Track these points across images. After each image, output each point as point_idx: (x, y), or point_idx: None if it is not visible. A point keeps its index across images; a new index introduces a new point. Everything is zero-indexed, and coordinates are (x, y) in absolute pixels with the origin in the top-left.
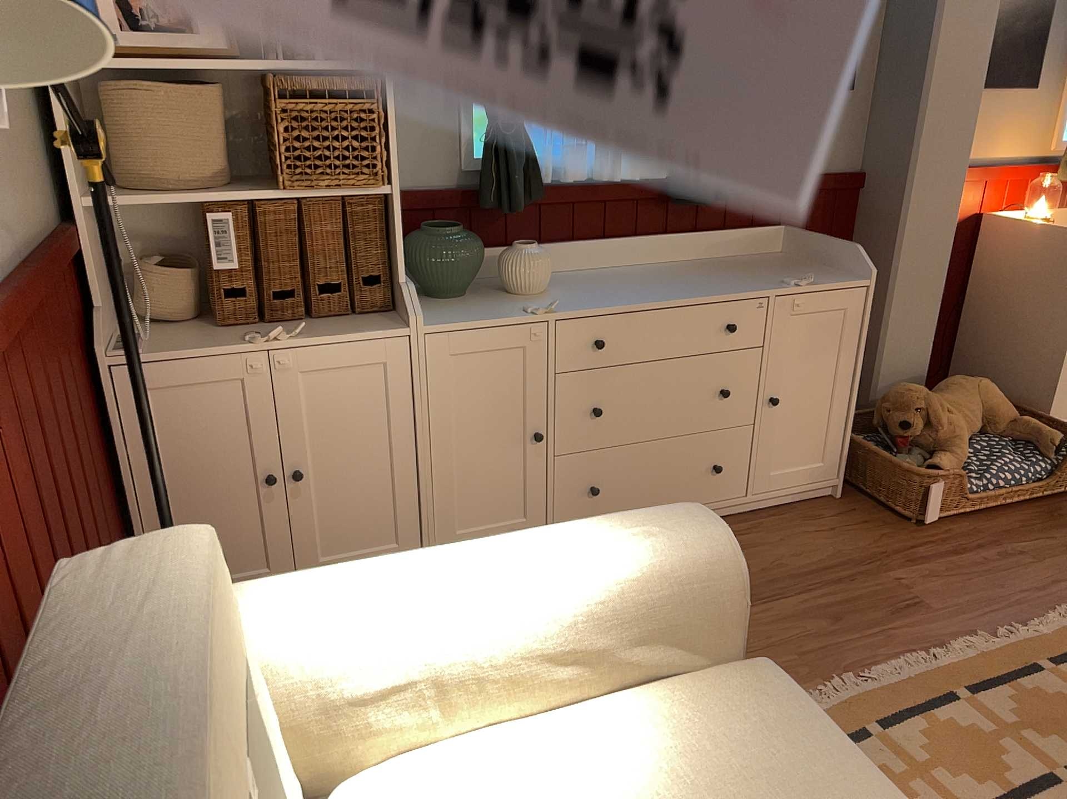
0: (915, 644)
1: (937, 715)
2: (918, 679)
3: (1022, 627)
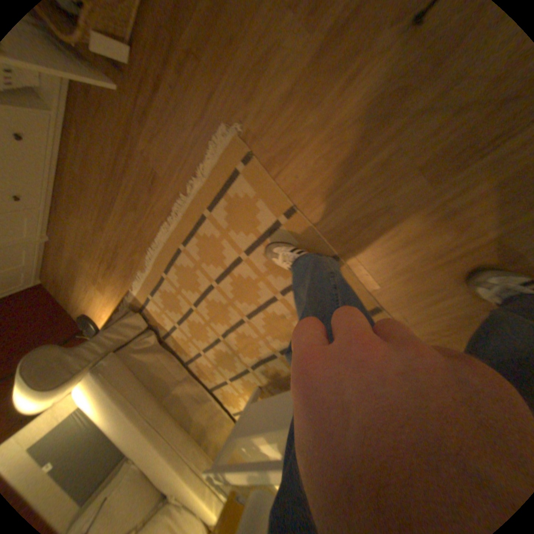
0: (160, 213)
1: (175, 260)
2: (165, 241)
3: (192, 178)
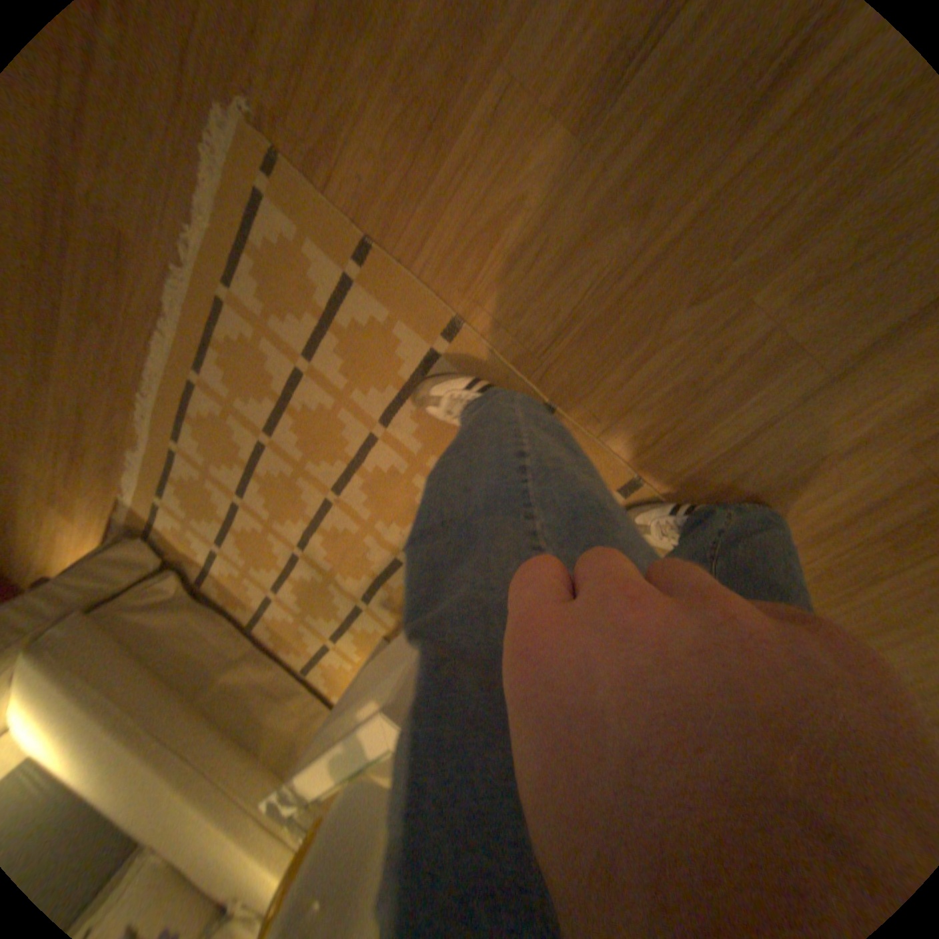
0: (145, 315)
1: (188, 406)
2: (163, 370)
3: (185, 226)
